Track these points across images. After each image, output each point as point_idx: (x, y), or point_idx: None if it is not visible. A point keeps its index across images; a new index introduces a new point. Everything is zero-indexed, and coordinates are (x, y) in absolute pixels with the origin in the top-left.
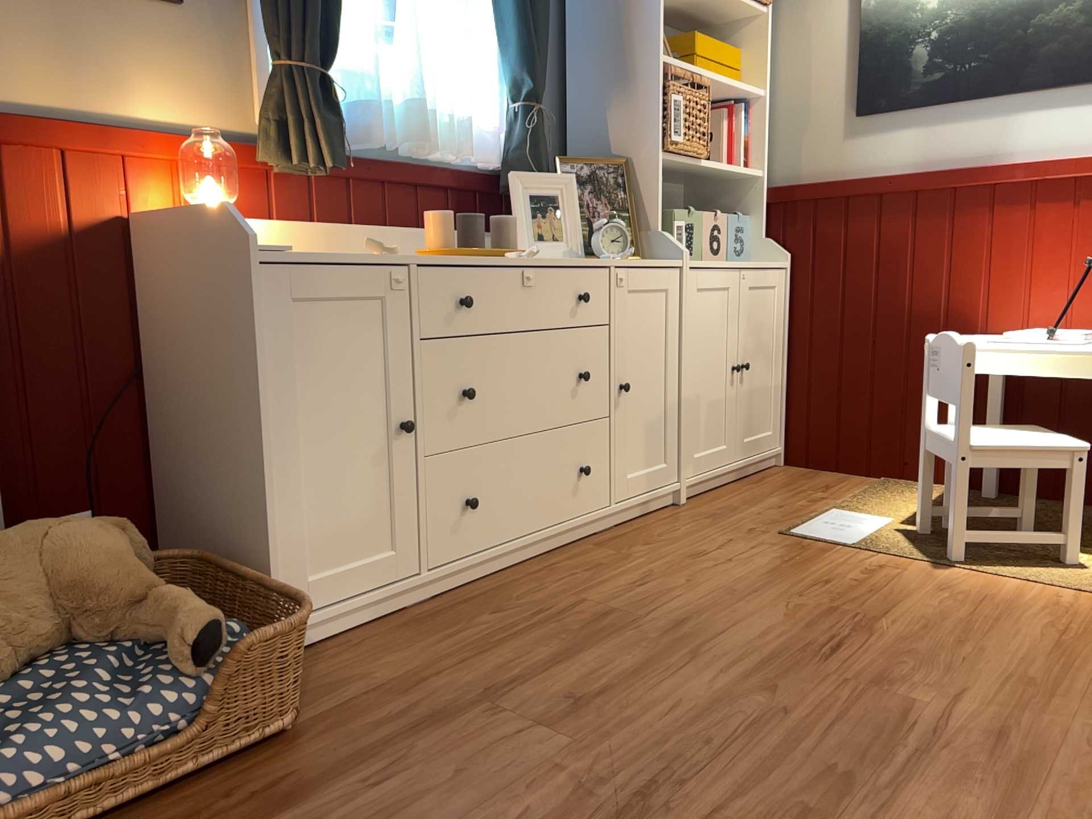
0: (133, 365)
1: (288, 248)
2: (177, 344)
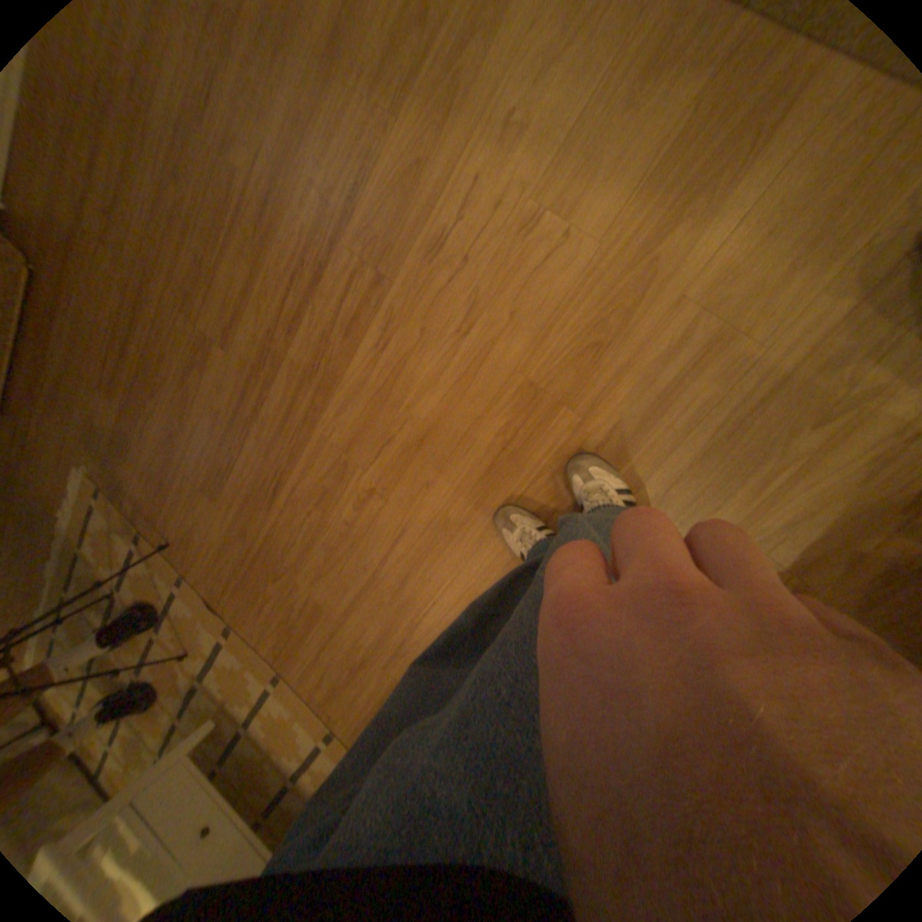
0: None
1: None
2: None
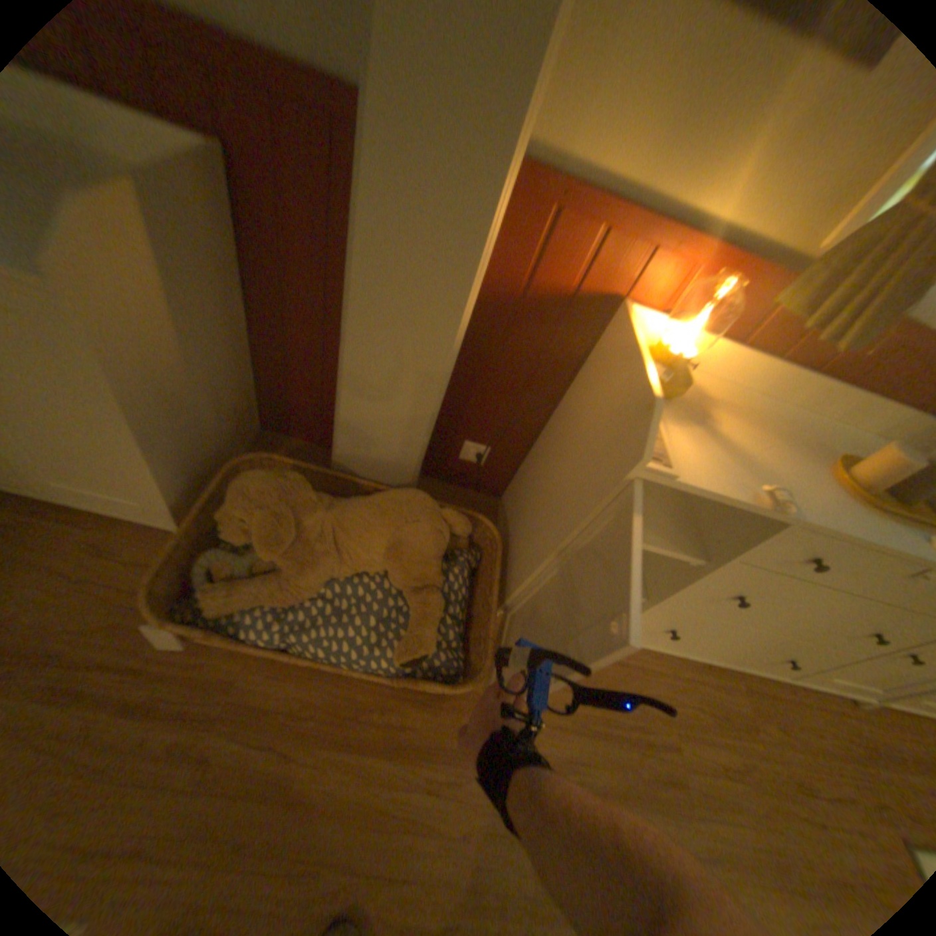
0: (560, 393)
1: (681, 473)
2: (578, 423)
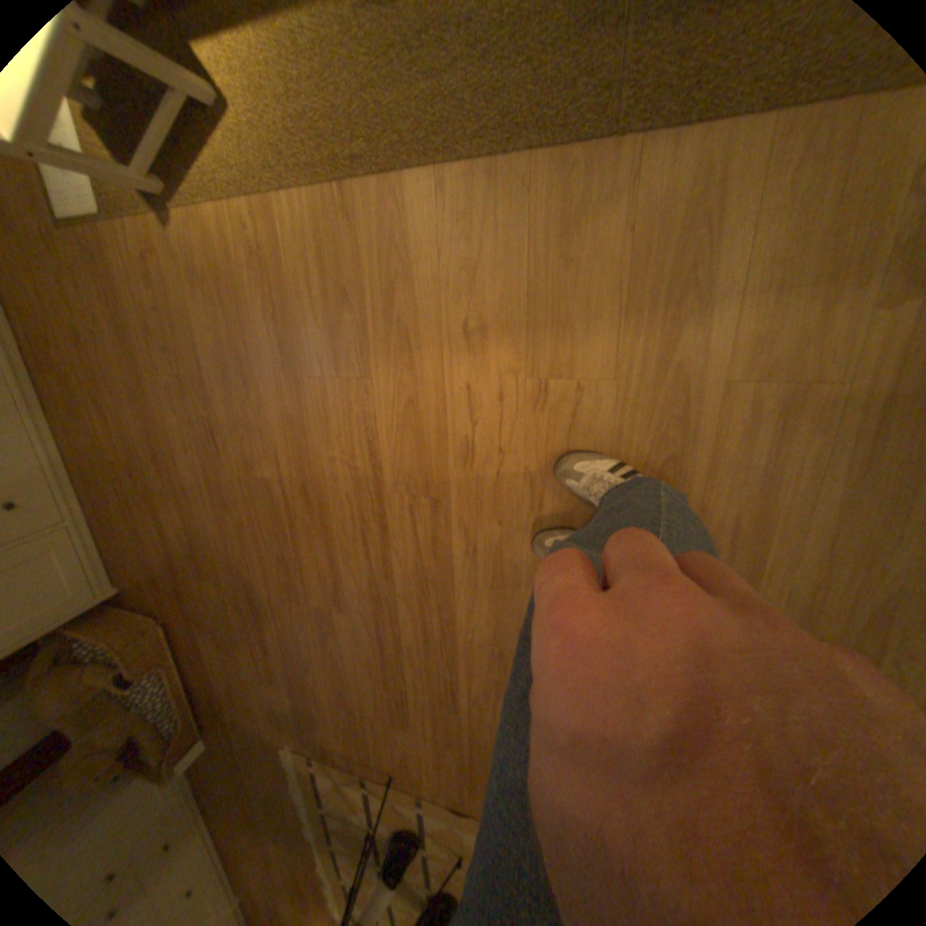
0: None
1: None
2: None
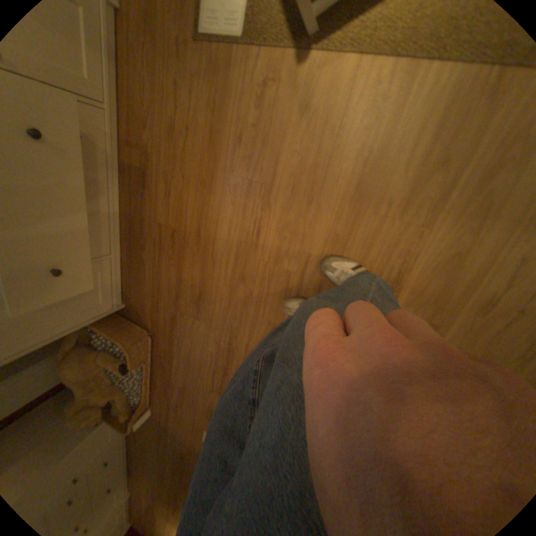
0: None
1: None
2: None
